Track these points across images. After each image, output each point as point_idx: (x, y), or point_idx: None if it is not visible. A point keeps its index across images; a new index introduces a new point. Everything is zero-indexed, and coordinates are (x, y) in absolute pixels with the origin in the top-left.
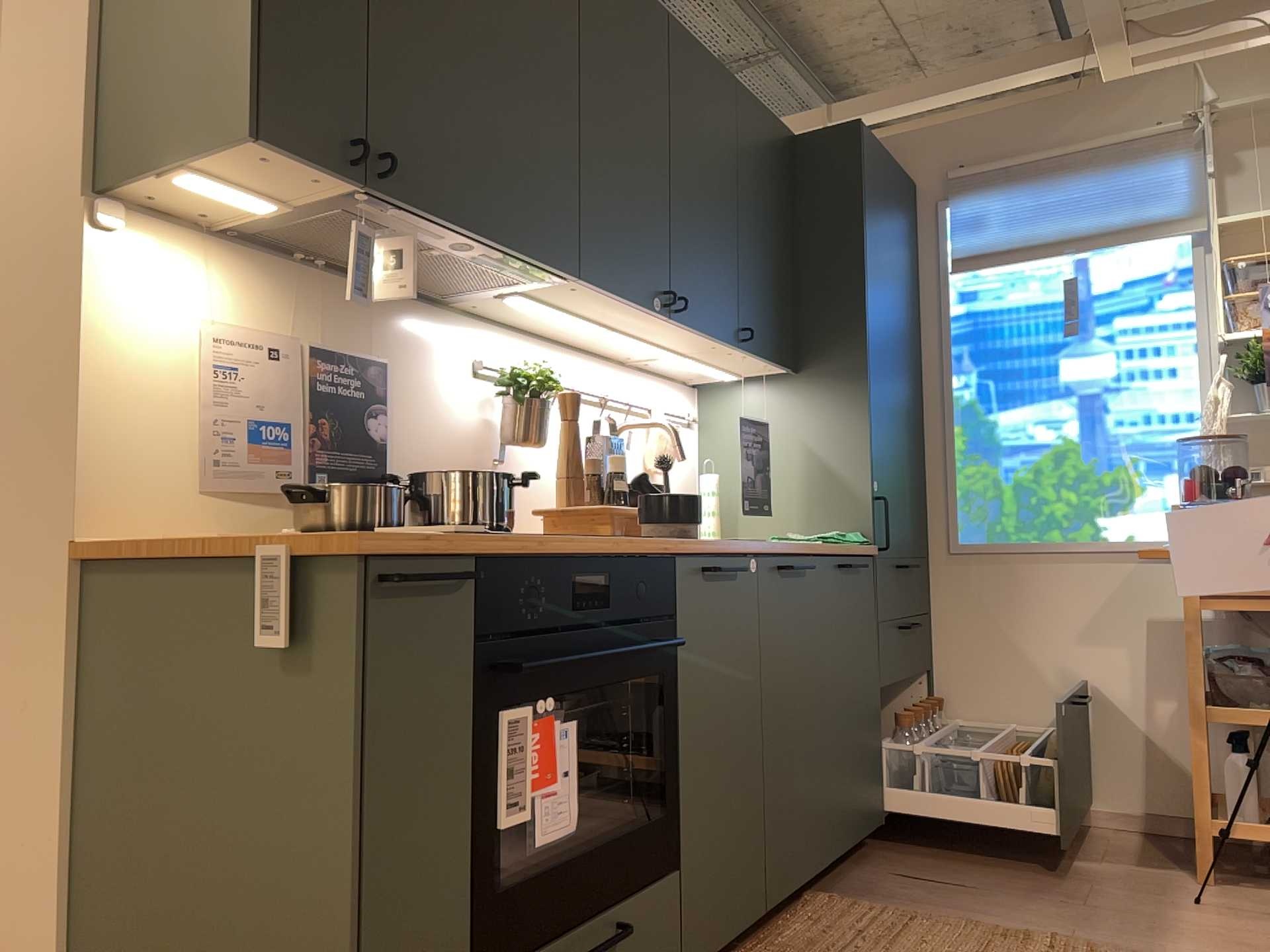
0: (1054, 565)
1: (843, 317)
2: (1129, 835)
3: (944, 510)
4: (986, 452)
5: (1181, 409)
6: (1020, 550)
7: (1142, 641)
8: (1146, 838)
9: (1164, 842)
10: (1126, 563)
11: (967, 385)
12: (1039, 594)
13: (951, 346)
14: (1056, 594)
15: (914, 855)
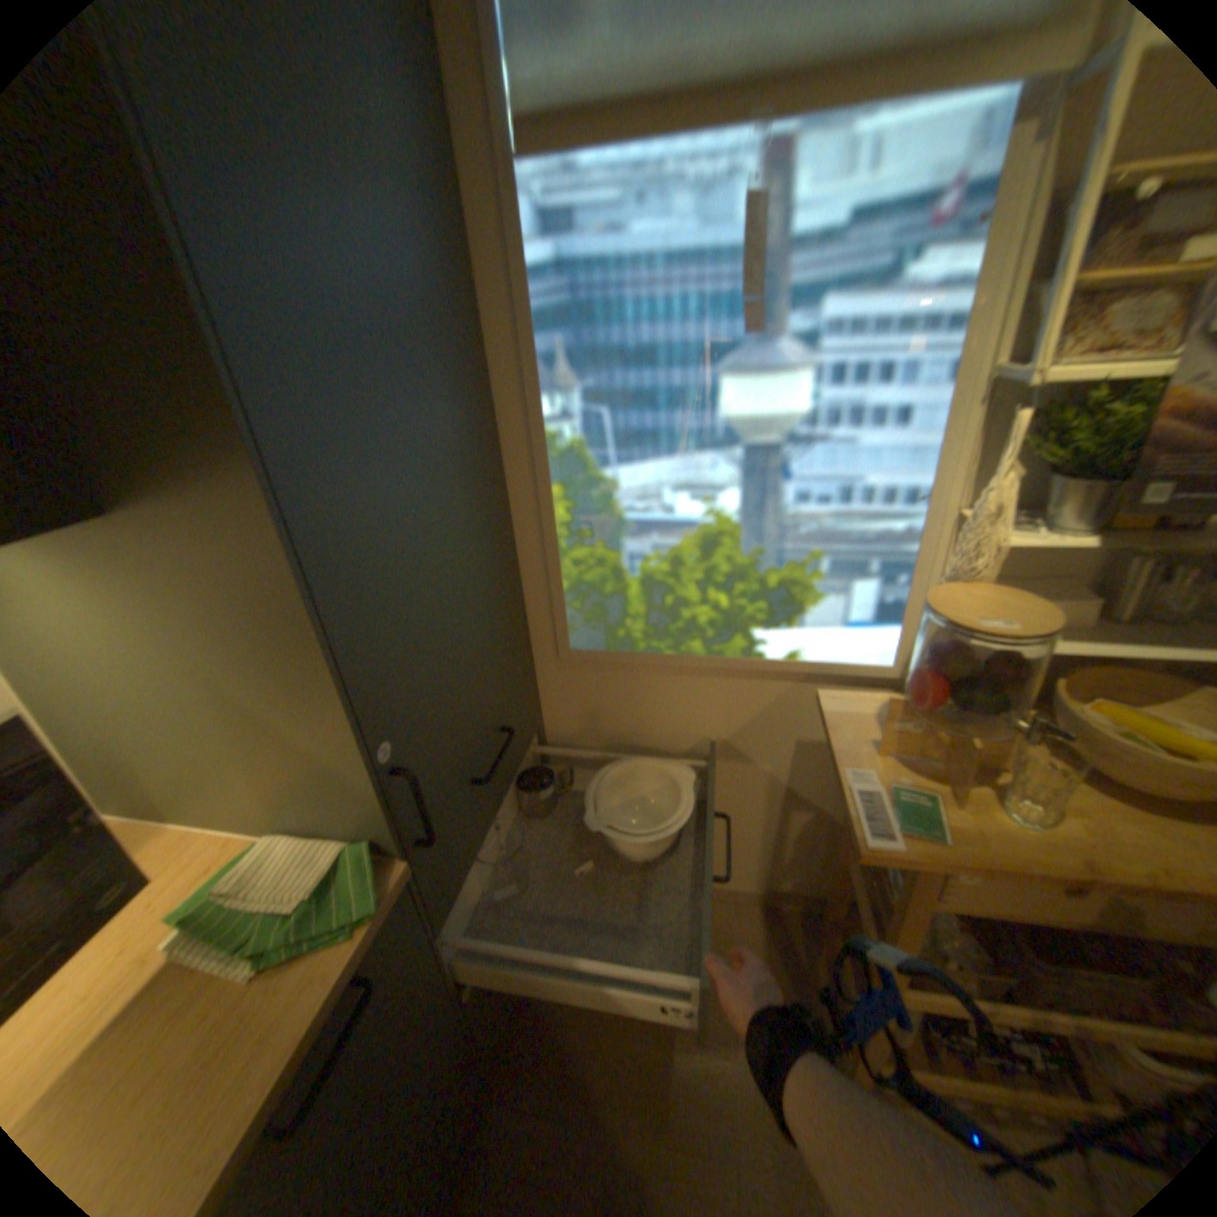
0: (690, 679)
1: (153, 355)
2: (748, 924)
3: (546, 604)
4: (599, 530)
5: (902, 482)
6: (648, 662)
7: (786, 762)
8: (765, 930)
9: (782, 936)
10: (780, 684)
11: (566, 415)
12: (670, 709)
13: (534, 335)
14: (690, 710)
15: (529, 1114)
